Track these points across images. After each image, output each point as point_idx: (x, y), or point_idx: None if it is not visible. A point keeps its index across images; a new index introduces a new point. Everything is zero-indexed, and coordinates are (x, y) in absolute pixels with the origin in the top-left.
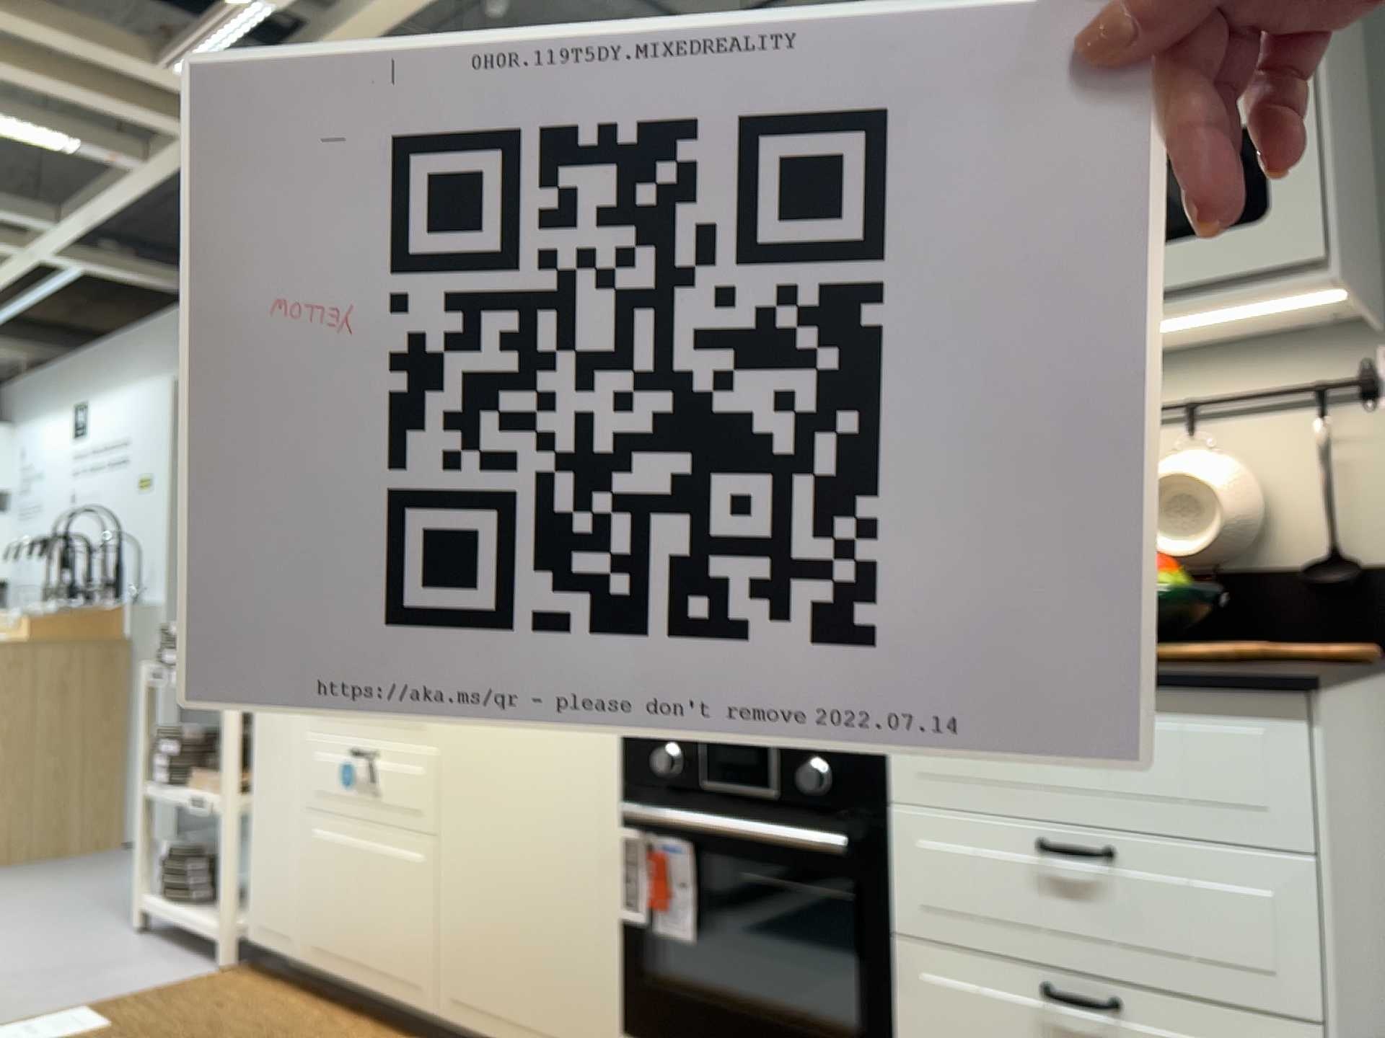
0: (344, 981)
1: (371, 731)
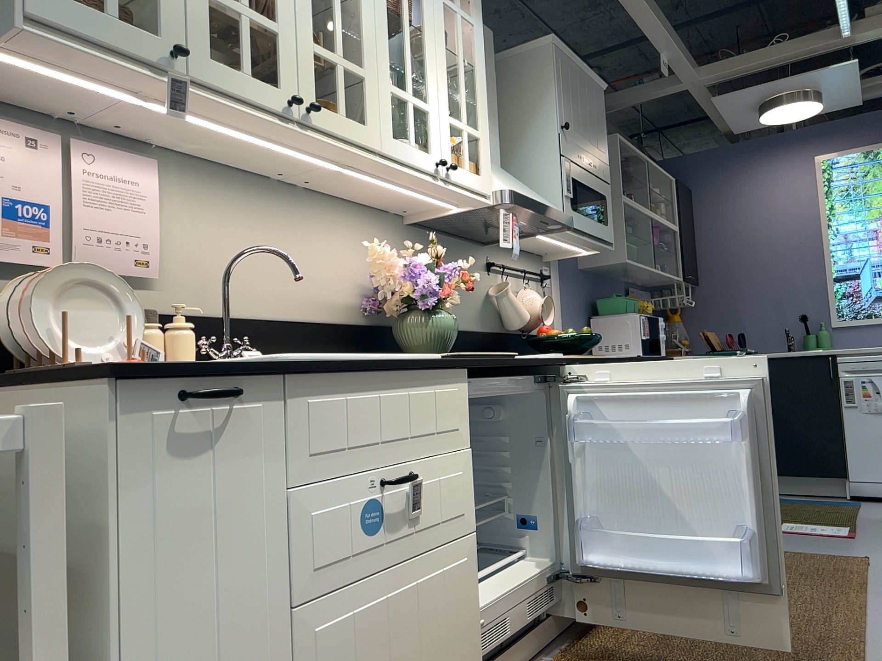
0: None
1: (398, 451)
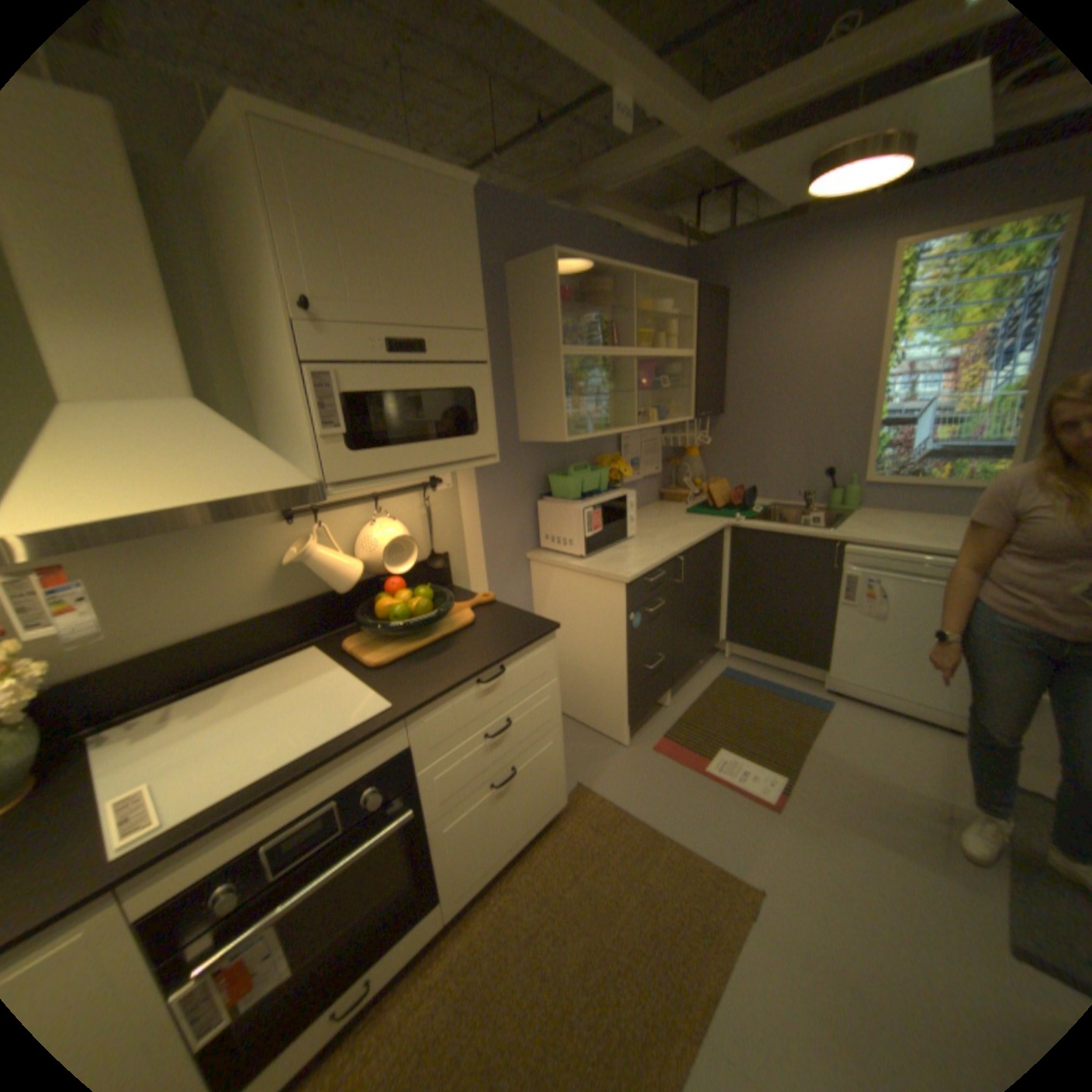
0: None
1: None
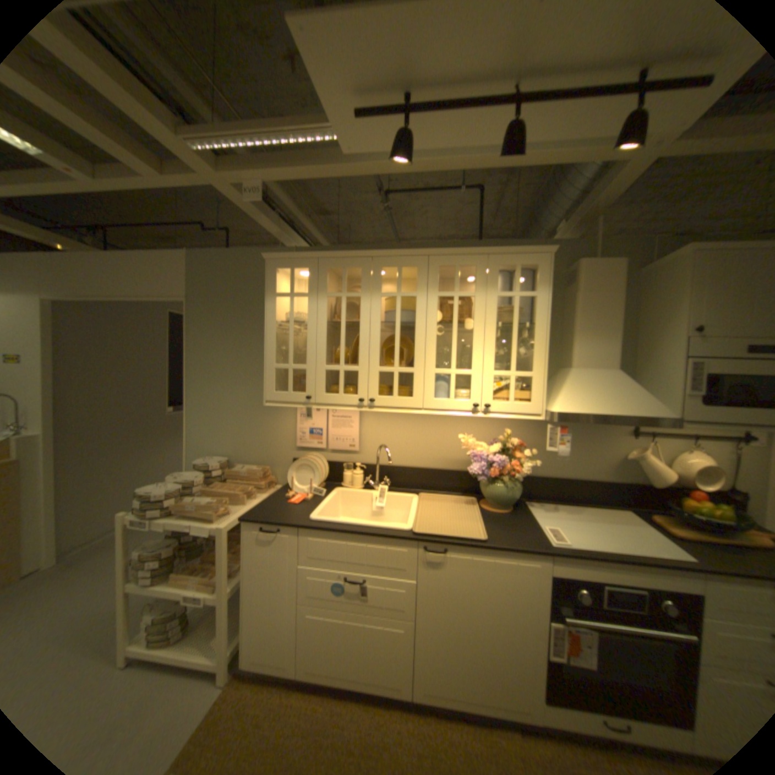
0: (335, 687)
1: (359, 568)
